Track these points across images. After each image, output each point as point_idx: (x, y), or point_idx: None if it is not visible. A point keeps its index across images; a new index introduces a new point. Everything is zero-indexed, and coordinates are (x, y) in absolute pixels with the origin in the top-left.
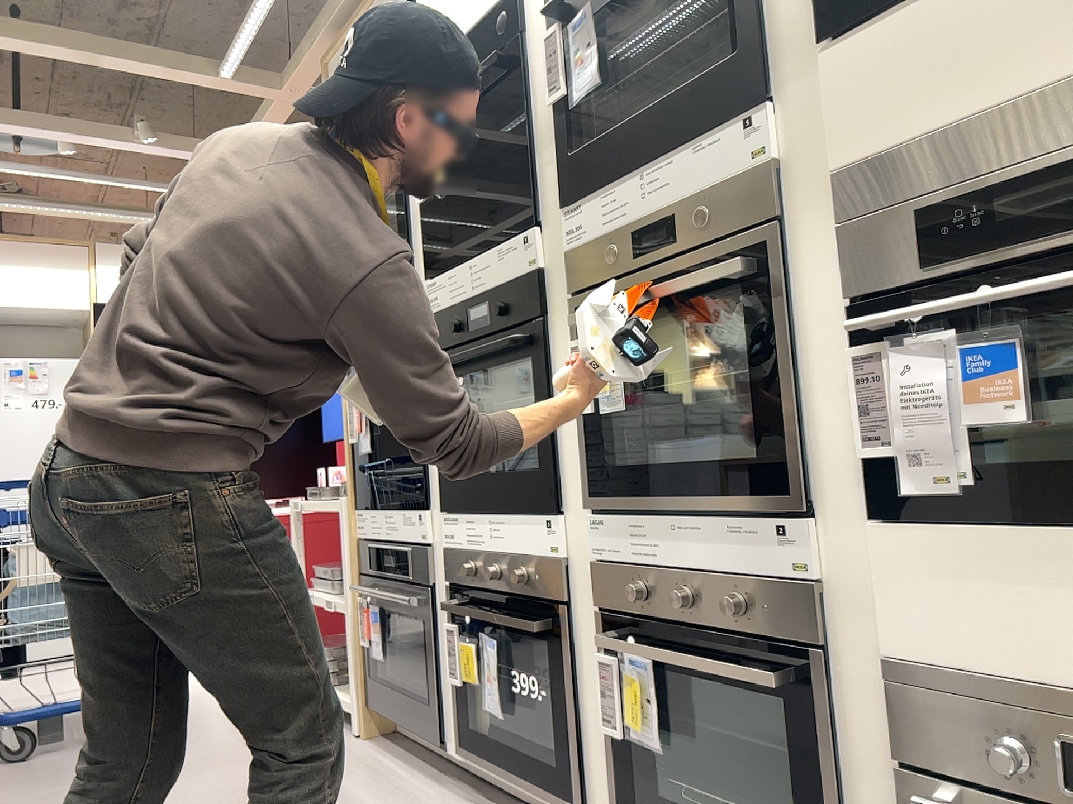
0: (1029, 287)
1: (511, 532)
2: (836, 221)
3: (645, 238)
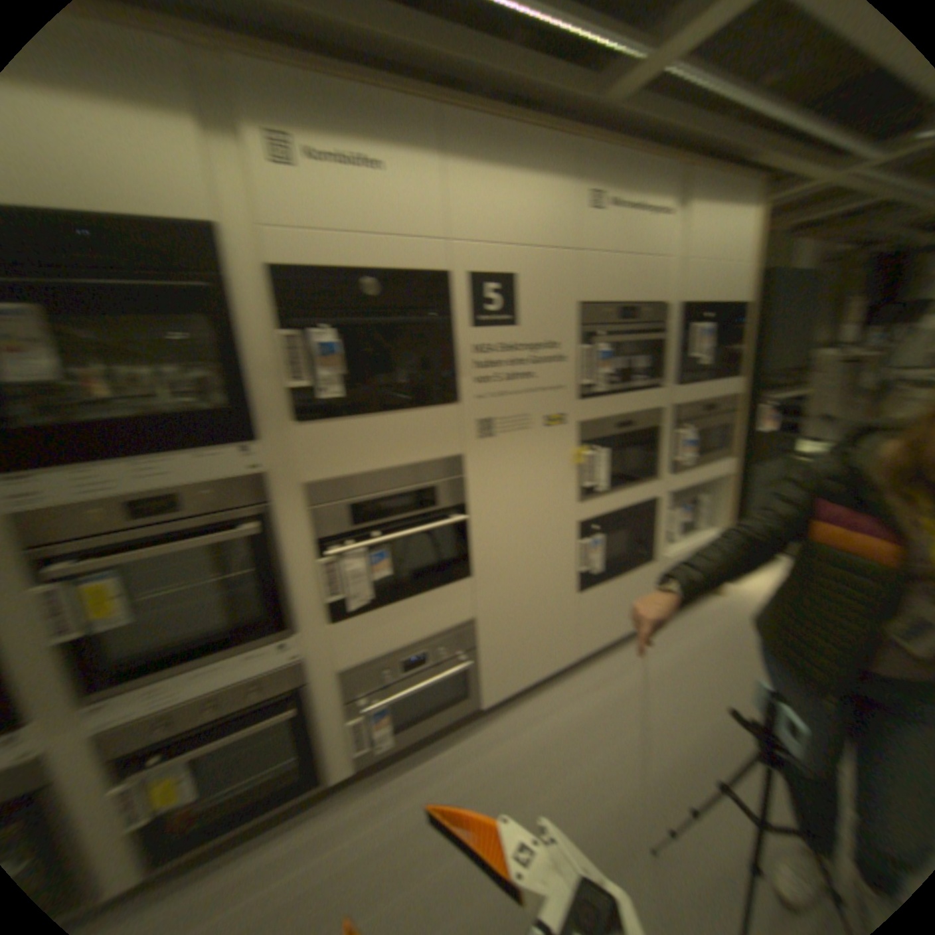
0: (393, 538)
1: None
2: (302, 508)
3: (129, 509)
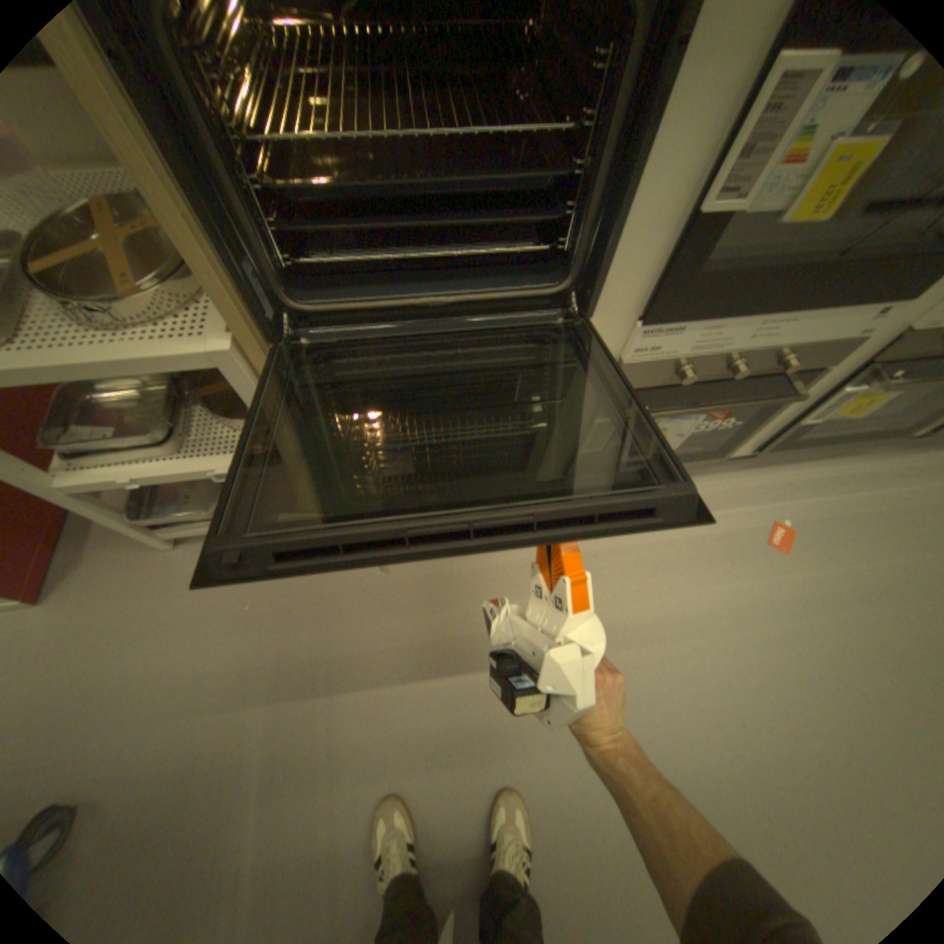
0: None
1: (804, 323)
2: None
3: None
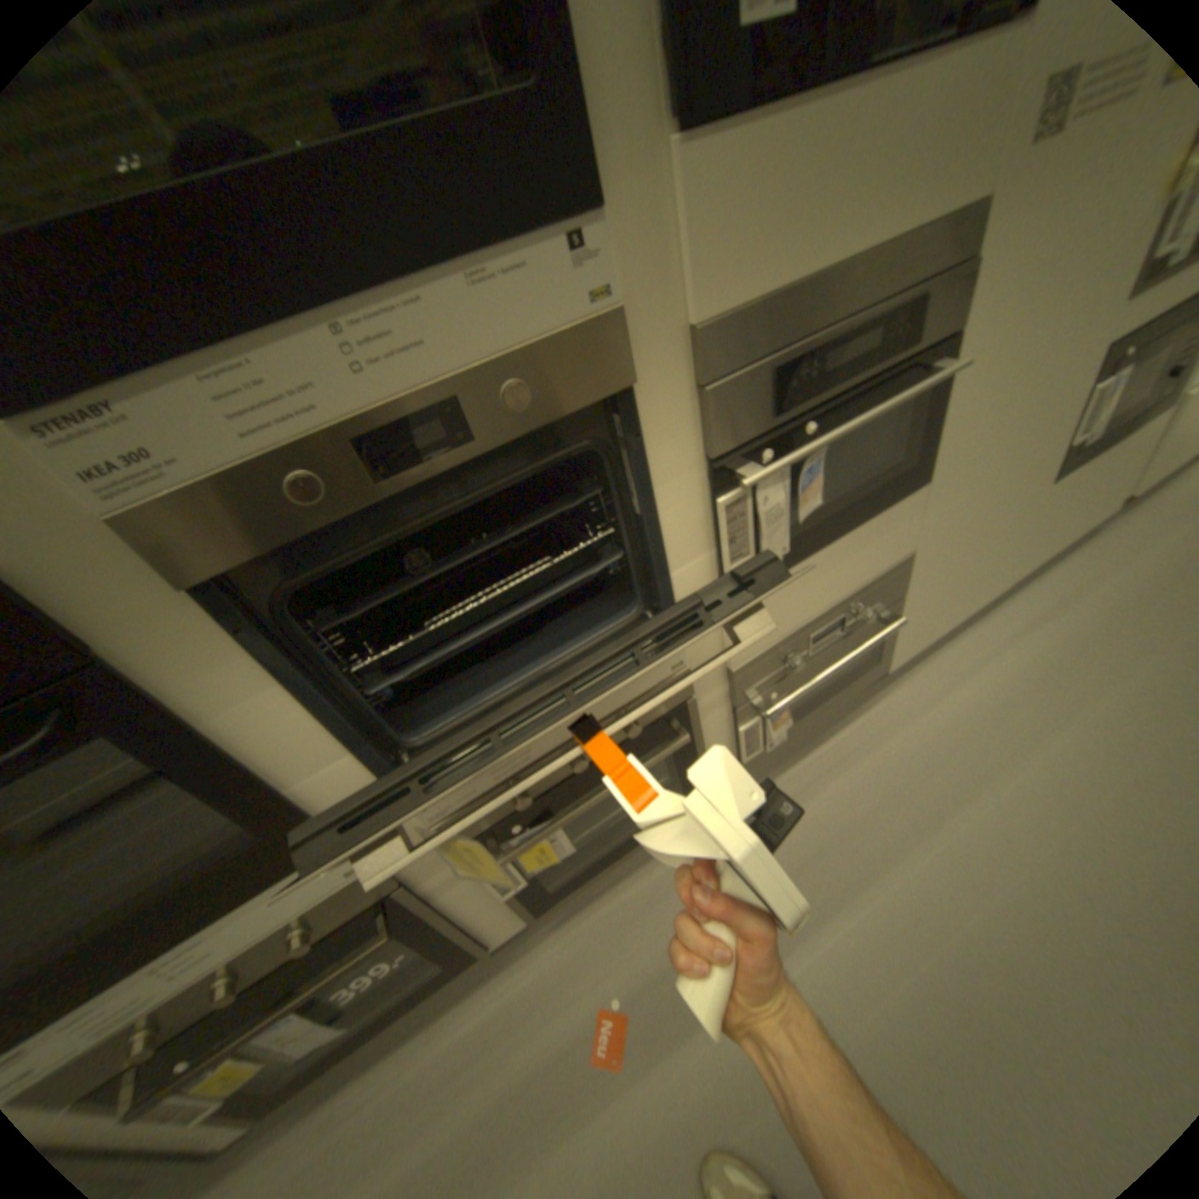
0: (858, 425)
1: (227, 933)
2: (702, 384)
3: (383, 442)
